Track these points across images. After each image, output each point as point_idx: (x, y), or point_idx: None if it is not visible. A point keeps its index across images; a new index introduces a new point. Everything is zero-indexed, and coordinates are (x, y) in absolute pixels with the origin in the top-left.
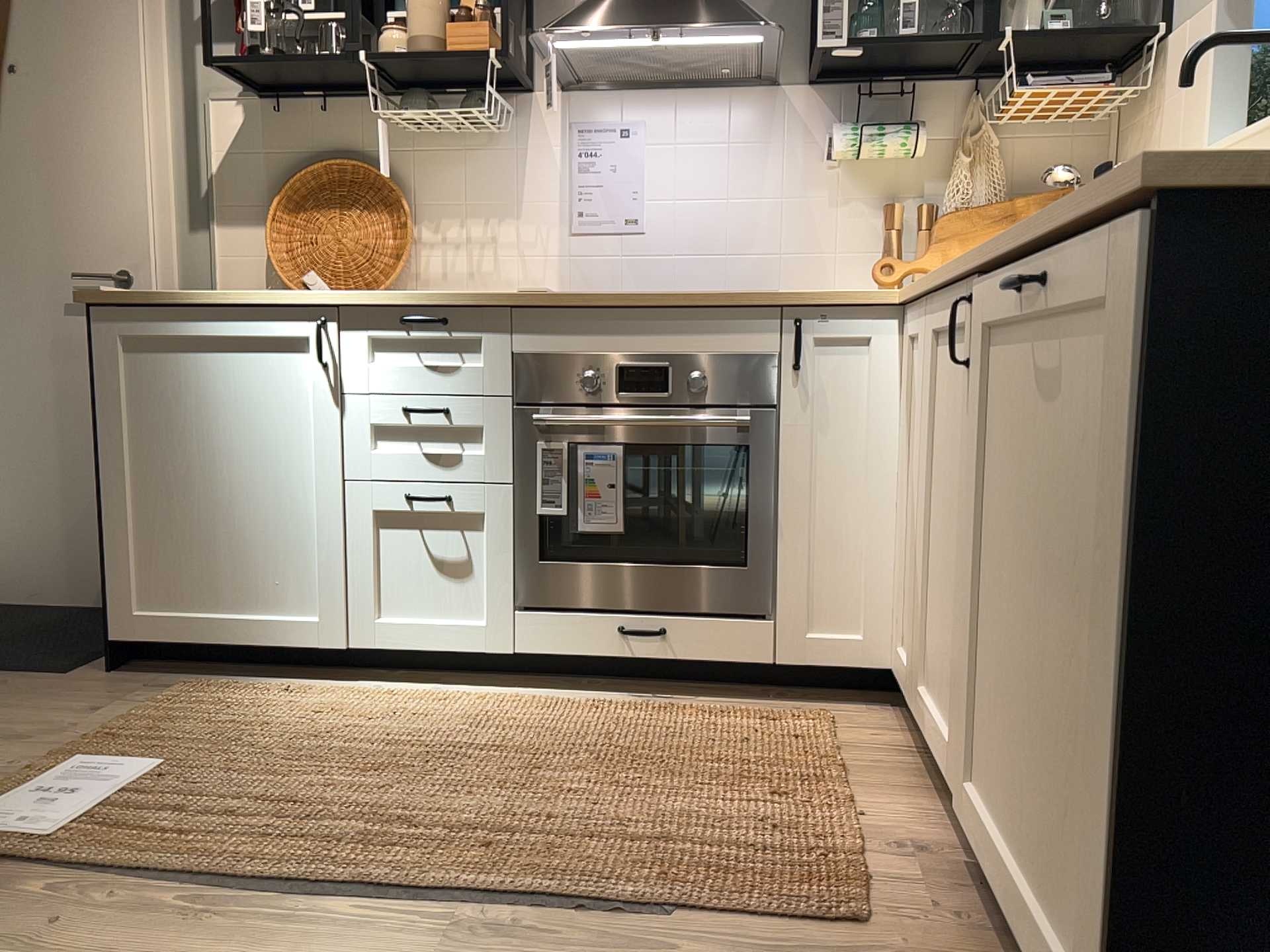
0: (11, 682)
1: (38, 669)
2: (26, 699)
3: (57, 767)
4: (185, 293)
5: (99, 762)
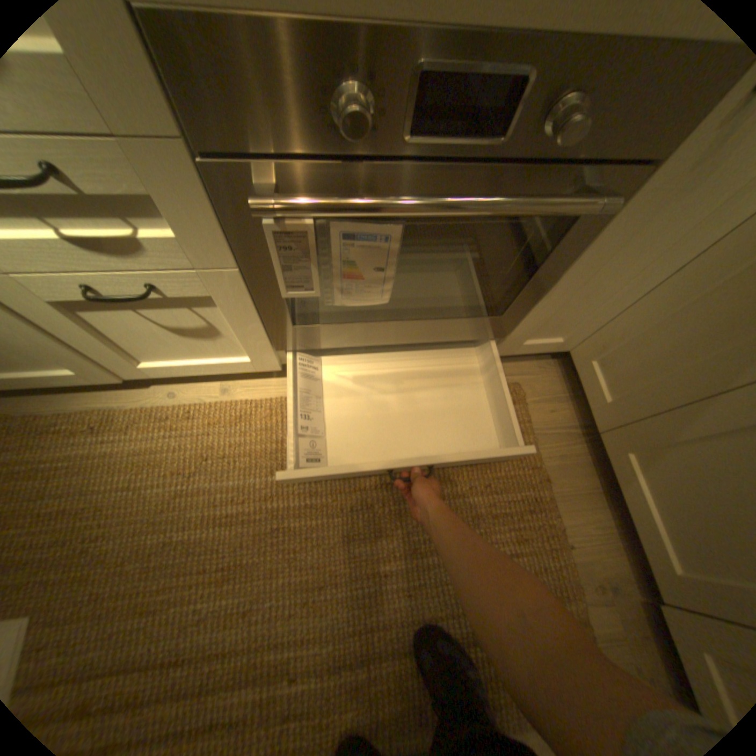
0: None
1: None
2: None
3: None
4: None
5: None
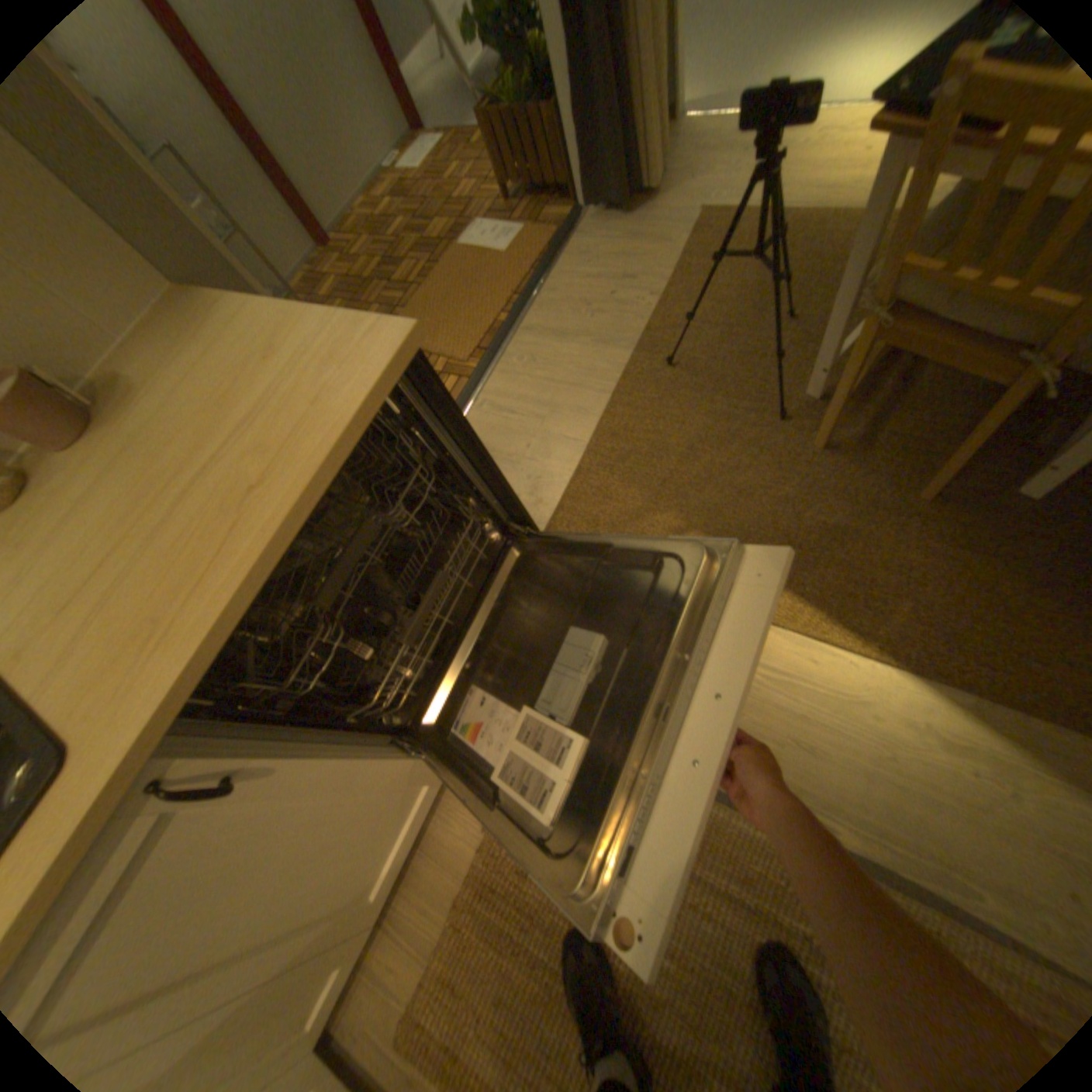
0: None
1: None
2: None
3: None
4: None
5: None
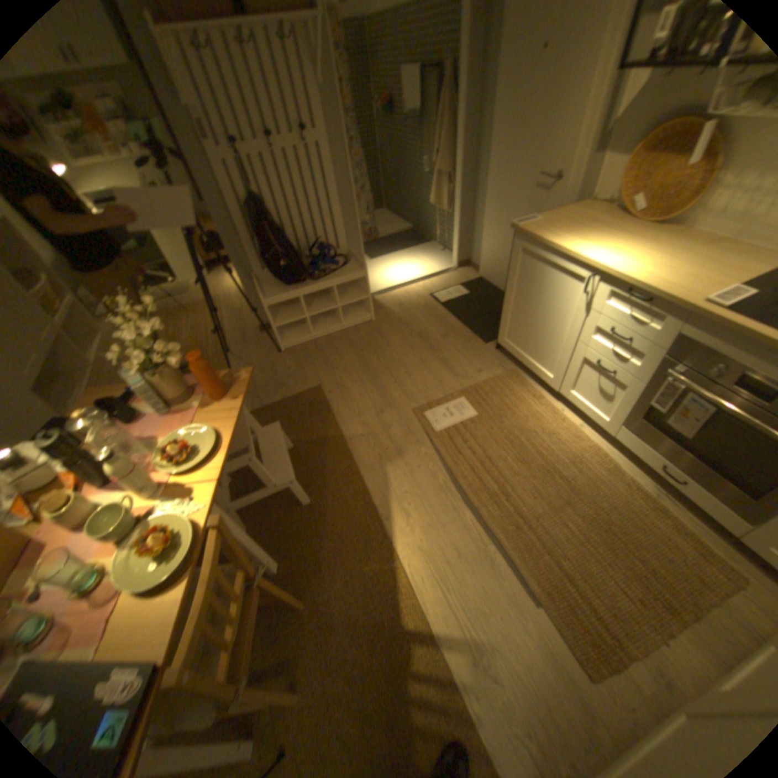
0: (472, 340)
1: (481, 337)
2: (469, 353)
3: (455, 397)
4: (547, 235)
5: (464, 402)
